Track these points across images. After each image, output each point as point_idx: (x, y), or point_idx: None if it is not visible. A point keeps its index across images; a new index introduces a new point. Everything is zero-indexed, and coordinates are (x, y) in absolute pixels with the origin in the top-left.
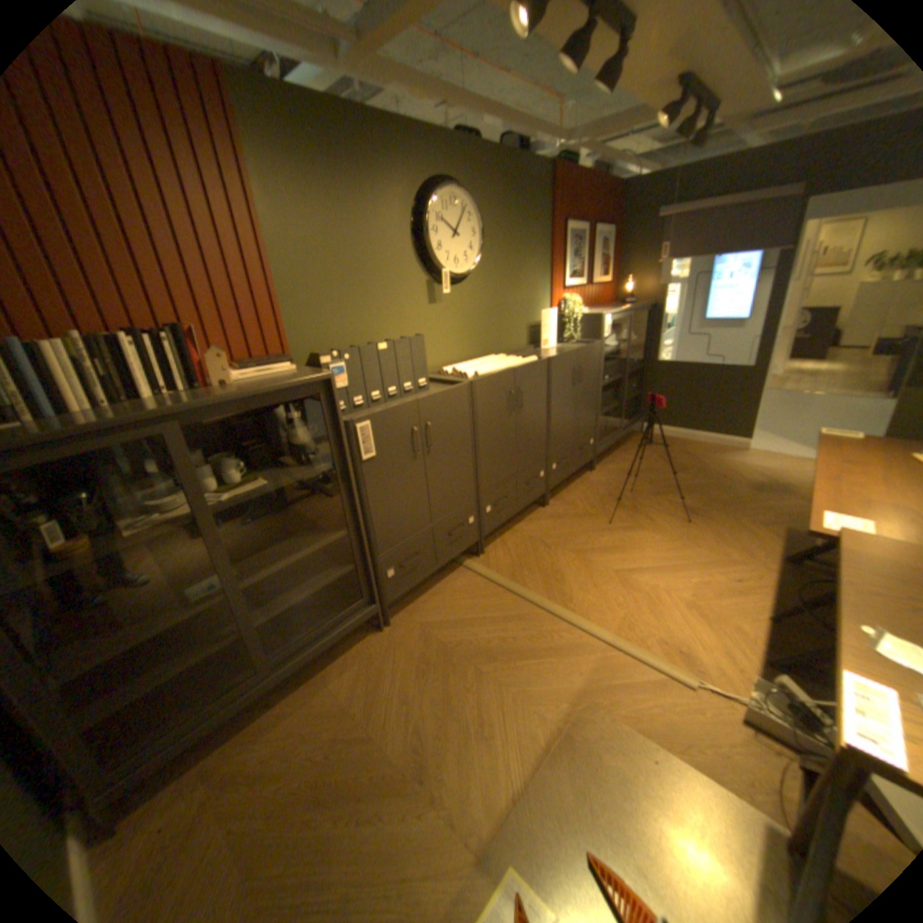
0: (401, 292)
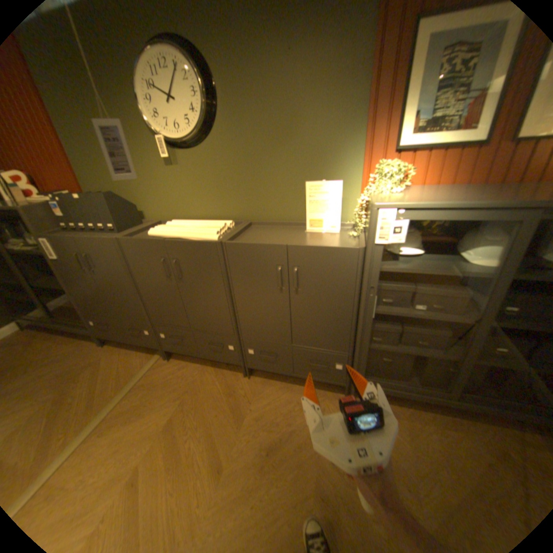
0: (138, 155)
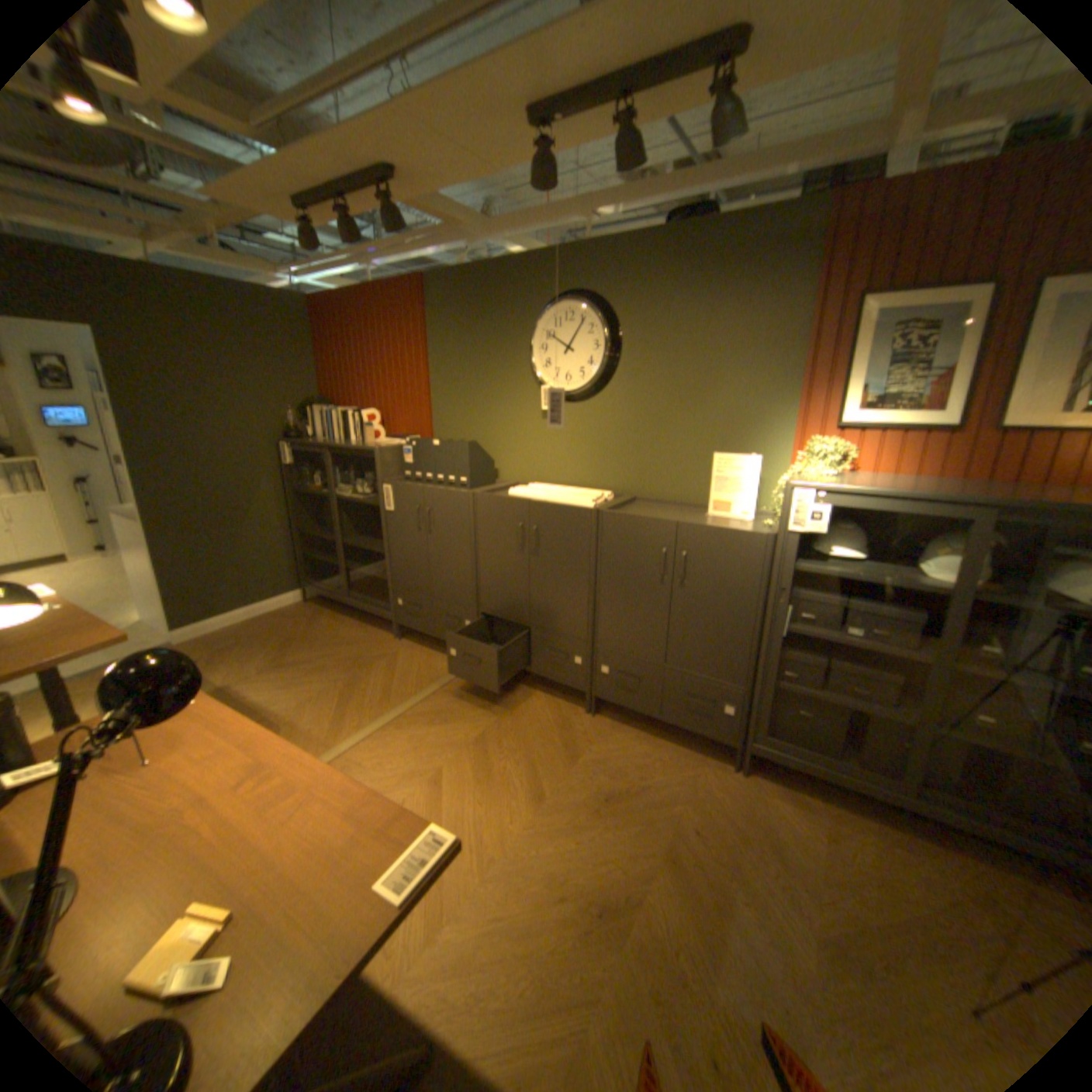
0: (514, 405)
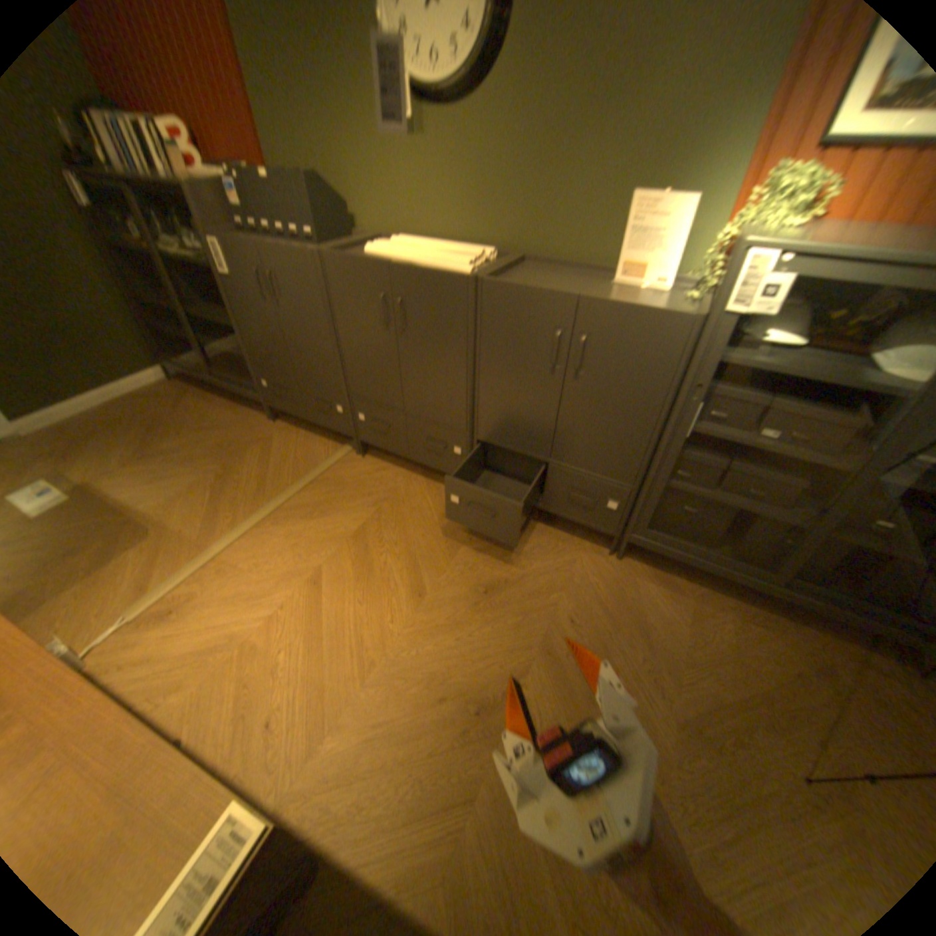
0: (361, 112)
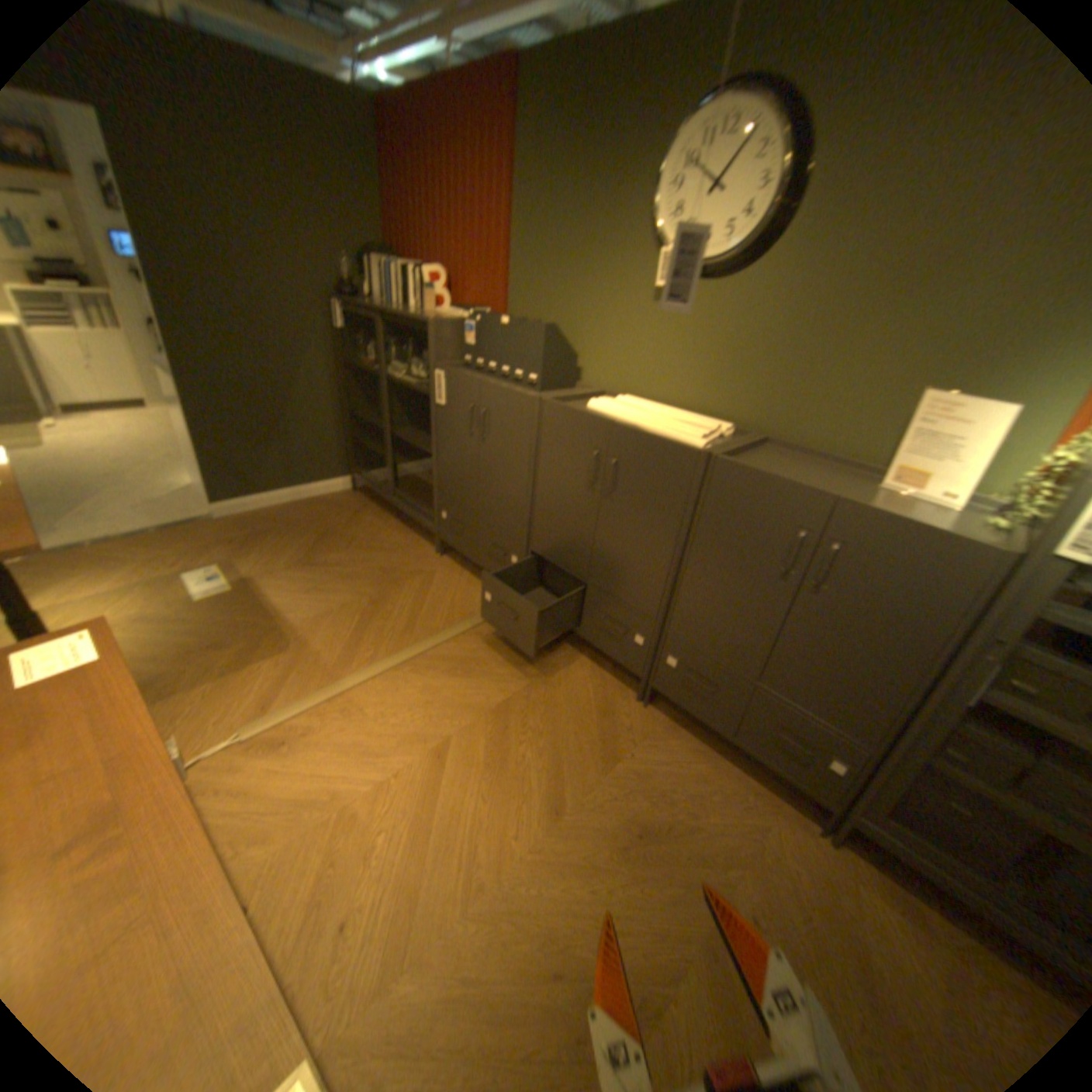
0: (616, 276)
